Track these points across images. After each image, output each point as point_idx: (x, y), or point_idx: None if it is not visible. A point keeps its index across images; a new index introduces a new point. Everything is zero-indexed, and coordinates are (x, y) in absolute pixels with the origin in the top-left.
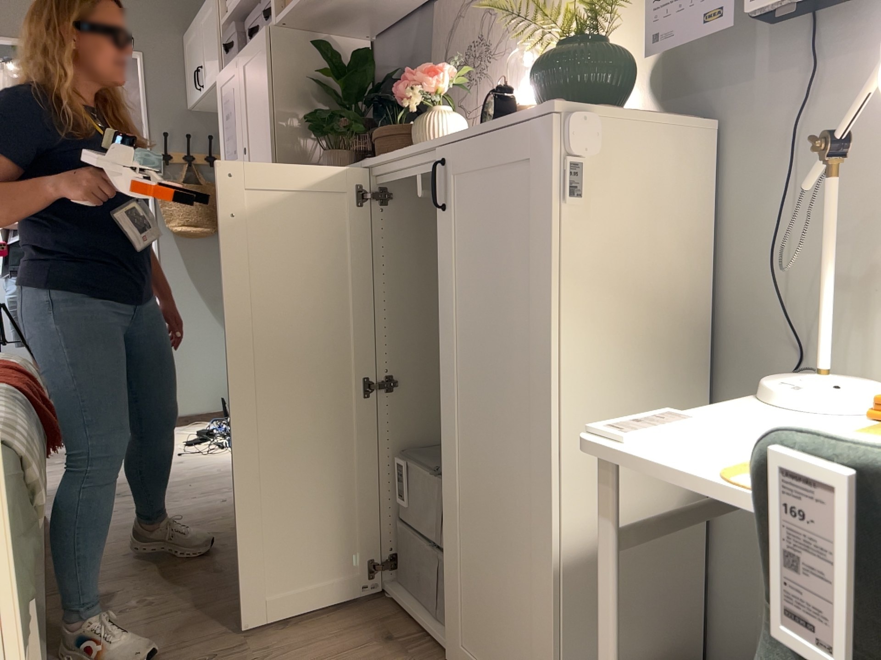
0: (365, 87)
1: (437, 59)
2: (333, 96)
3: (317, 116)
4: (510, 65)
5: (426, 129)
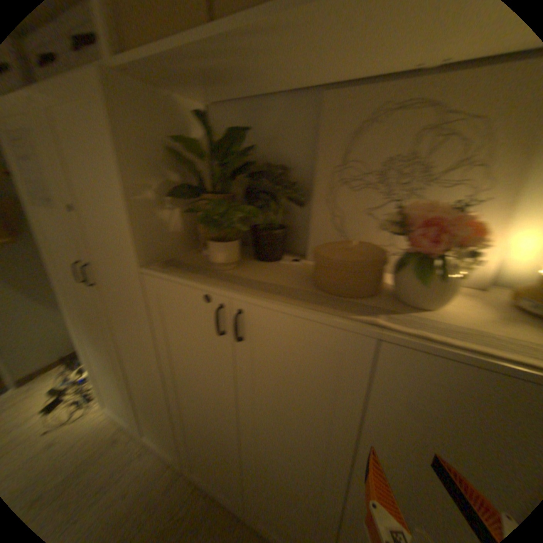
0: (228, 165)
1: (326, 156)
2: (186, 167)
3: (177, 190)
4: (478, 201)
5: (447, 286)
